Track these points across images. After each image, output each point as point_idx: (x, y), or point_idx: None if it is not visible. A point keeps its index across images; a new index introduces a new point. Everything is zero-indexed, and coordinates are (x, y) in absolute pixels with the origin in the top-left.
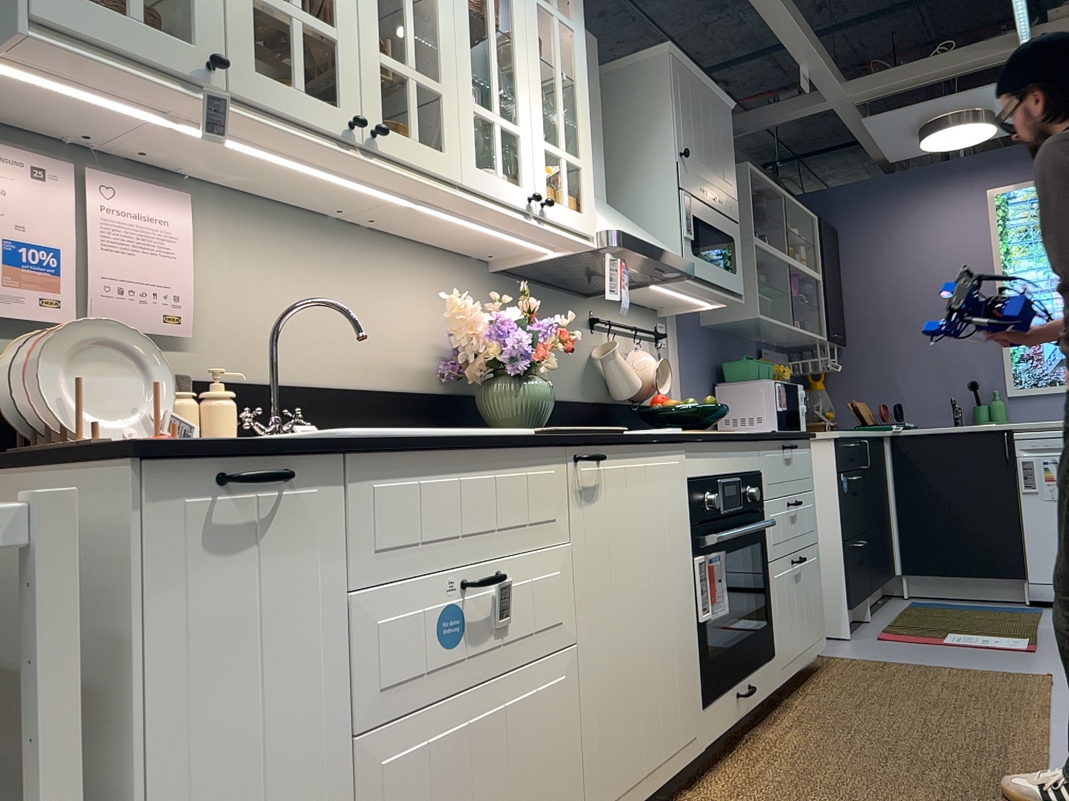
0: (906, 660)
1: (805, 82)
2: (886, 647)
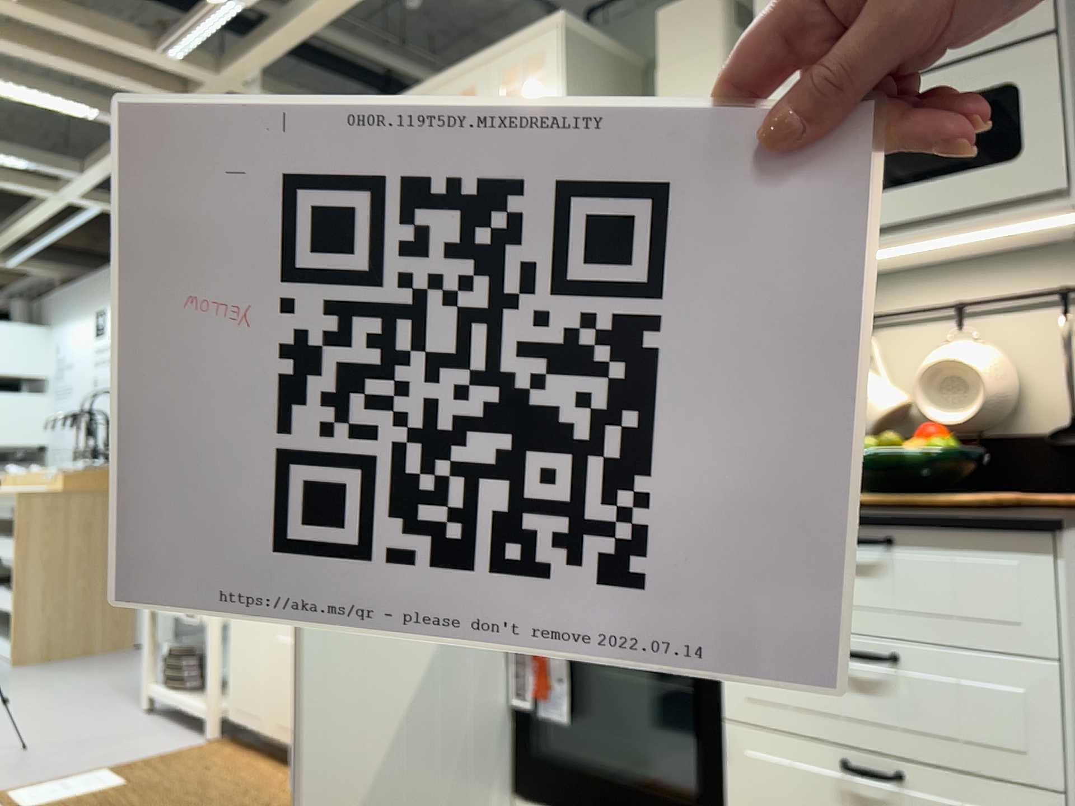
0: None
1: None
2: None
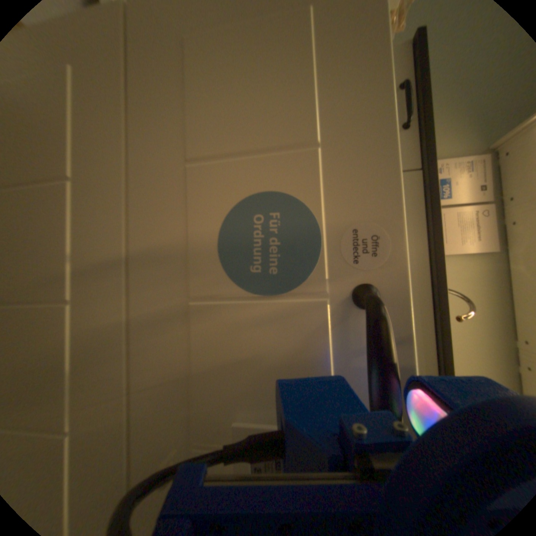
0: None
1: None
2: None
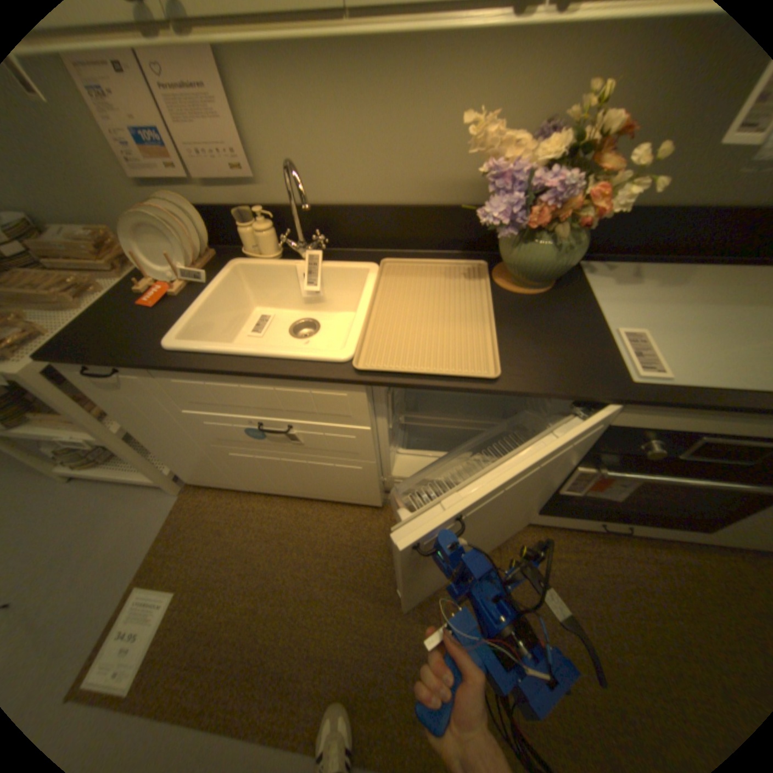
0: None
1: None
2: None
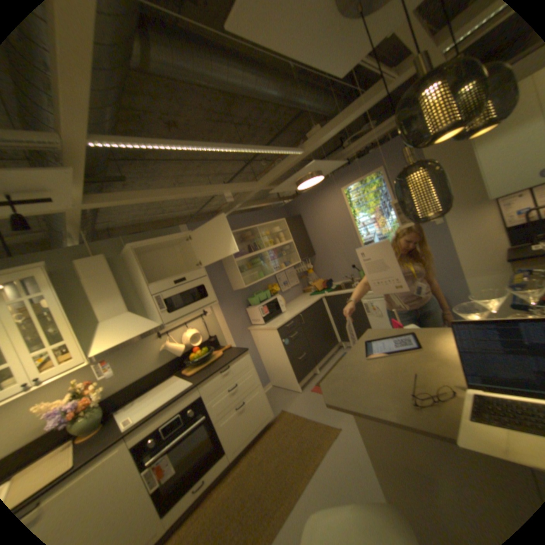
0: (305, 415)
1: (229, 199)
2: (307, 402)
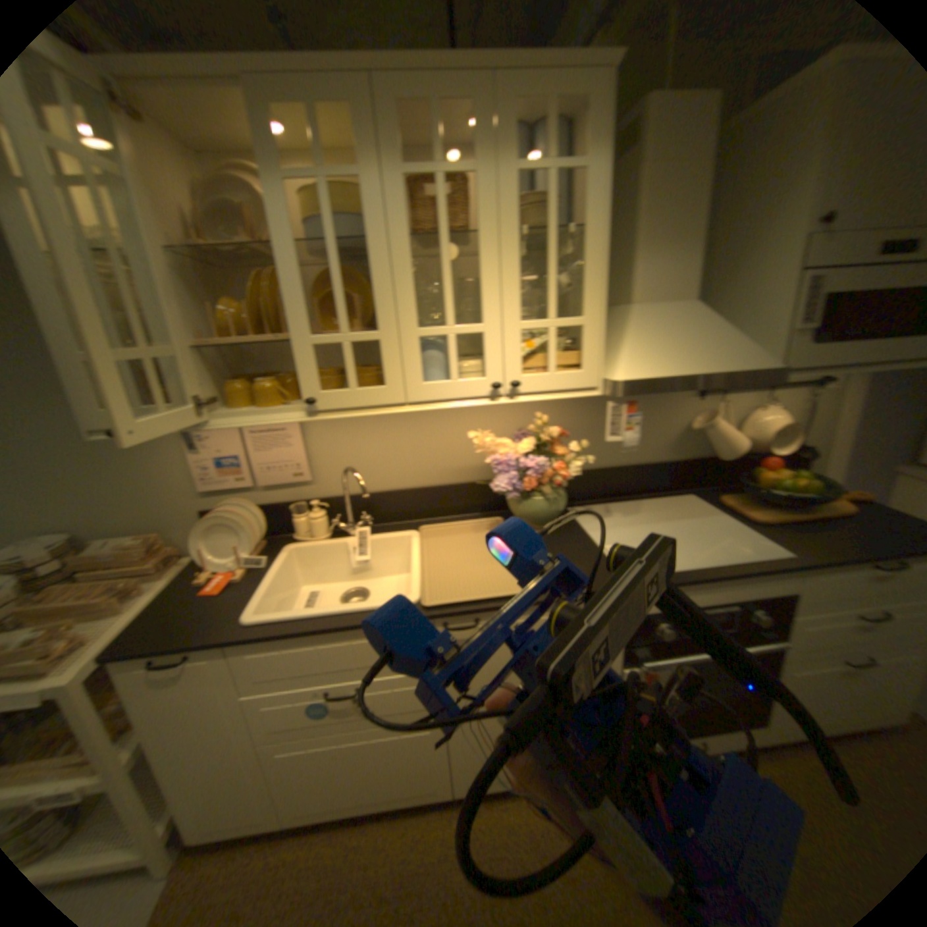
0: None
1: None
2: None
